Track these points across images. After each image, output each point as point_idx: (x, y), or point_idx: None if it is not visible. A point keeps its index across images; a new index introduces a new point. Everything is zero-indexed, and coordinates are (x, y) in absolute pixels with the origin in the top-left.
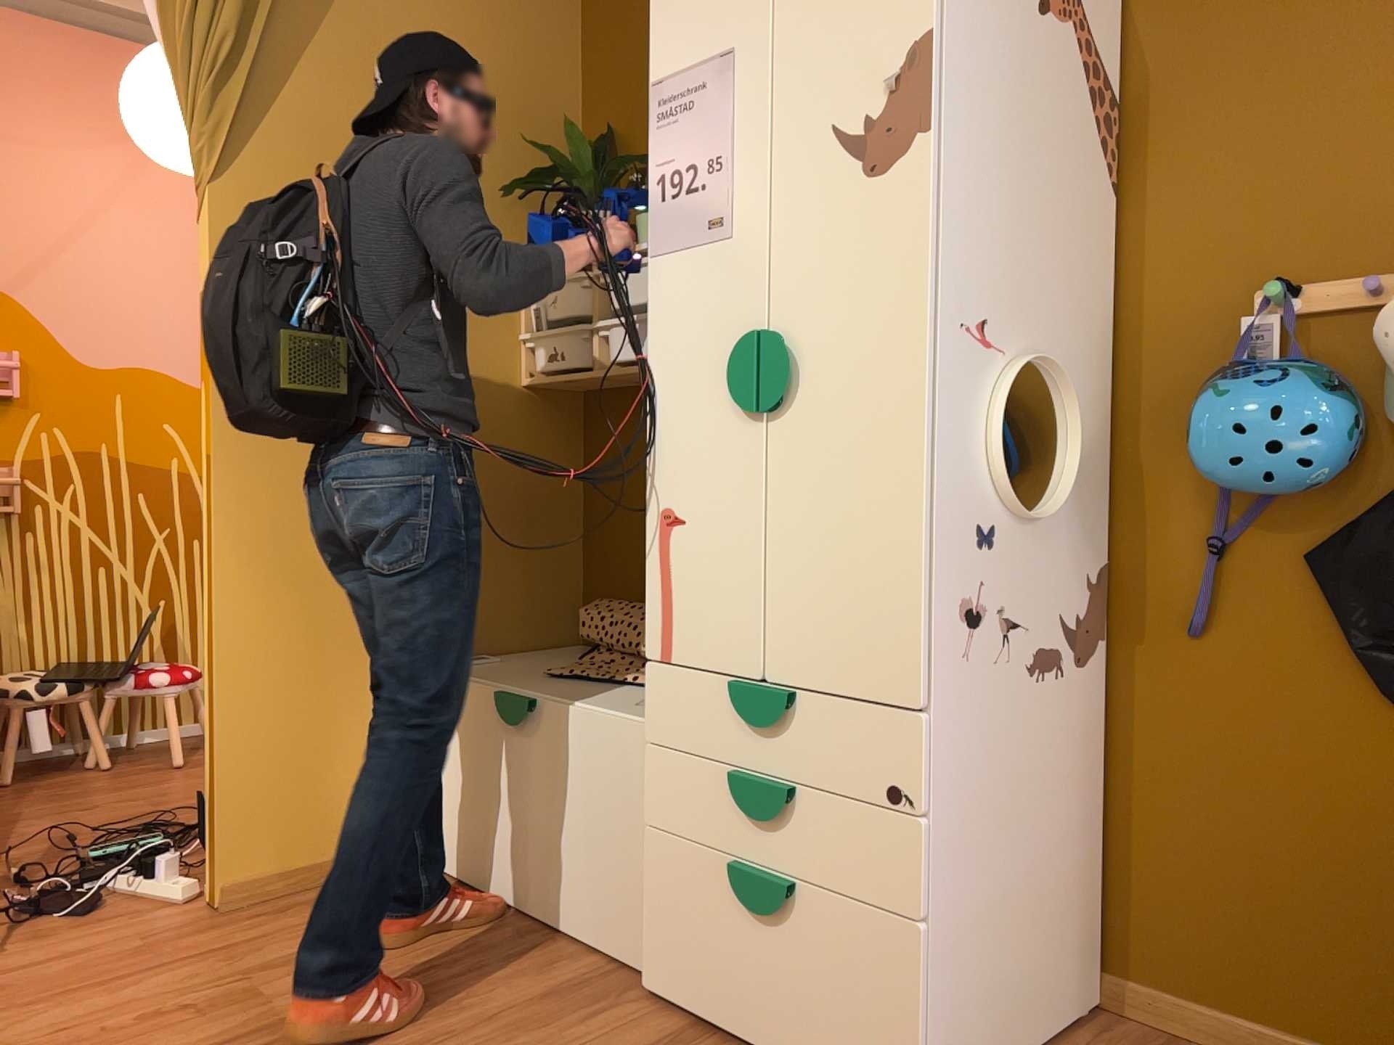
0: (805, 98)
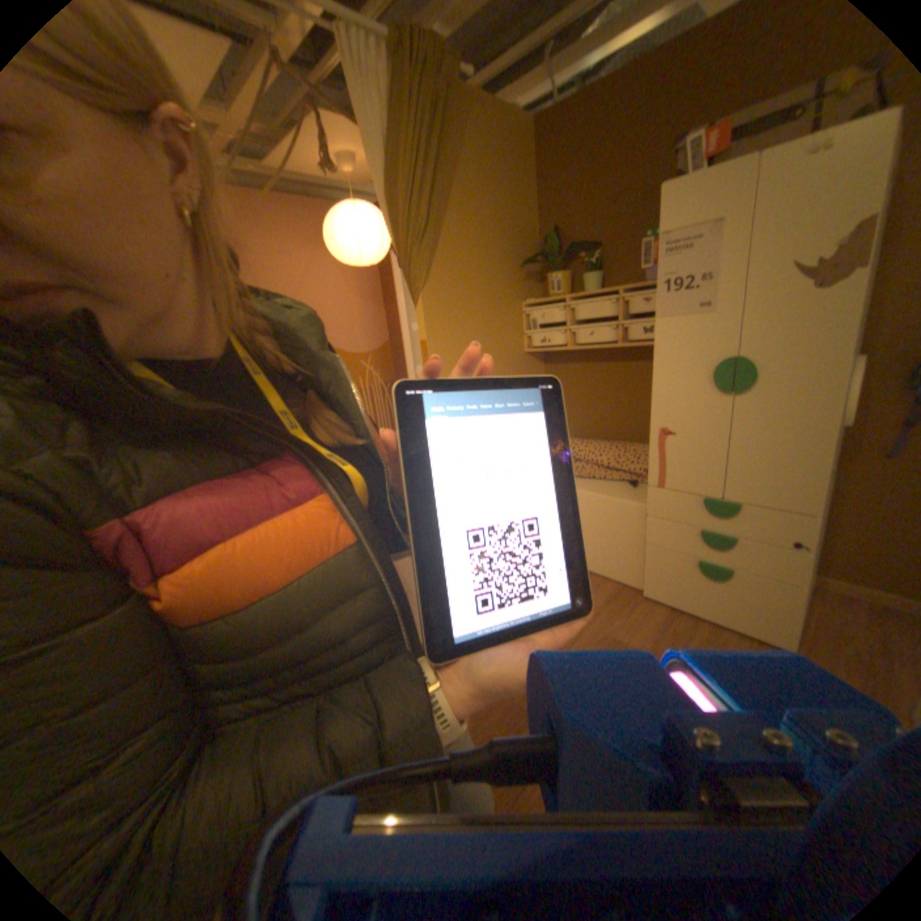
0: (773, 243)
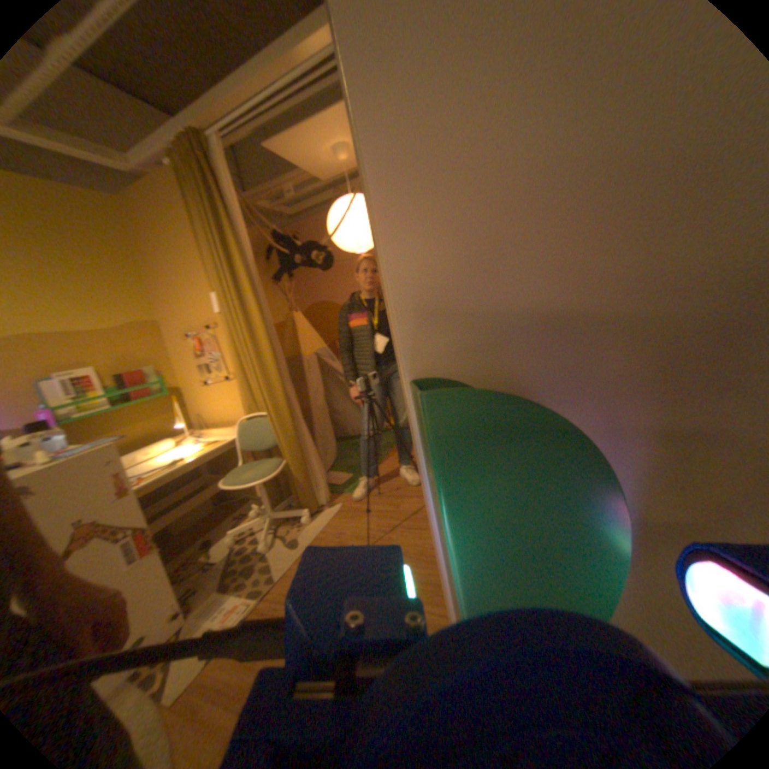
0: None
